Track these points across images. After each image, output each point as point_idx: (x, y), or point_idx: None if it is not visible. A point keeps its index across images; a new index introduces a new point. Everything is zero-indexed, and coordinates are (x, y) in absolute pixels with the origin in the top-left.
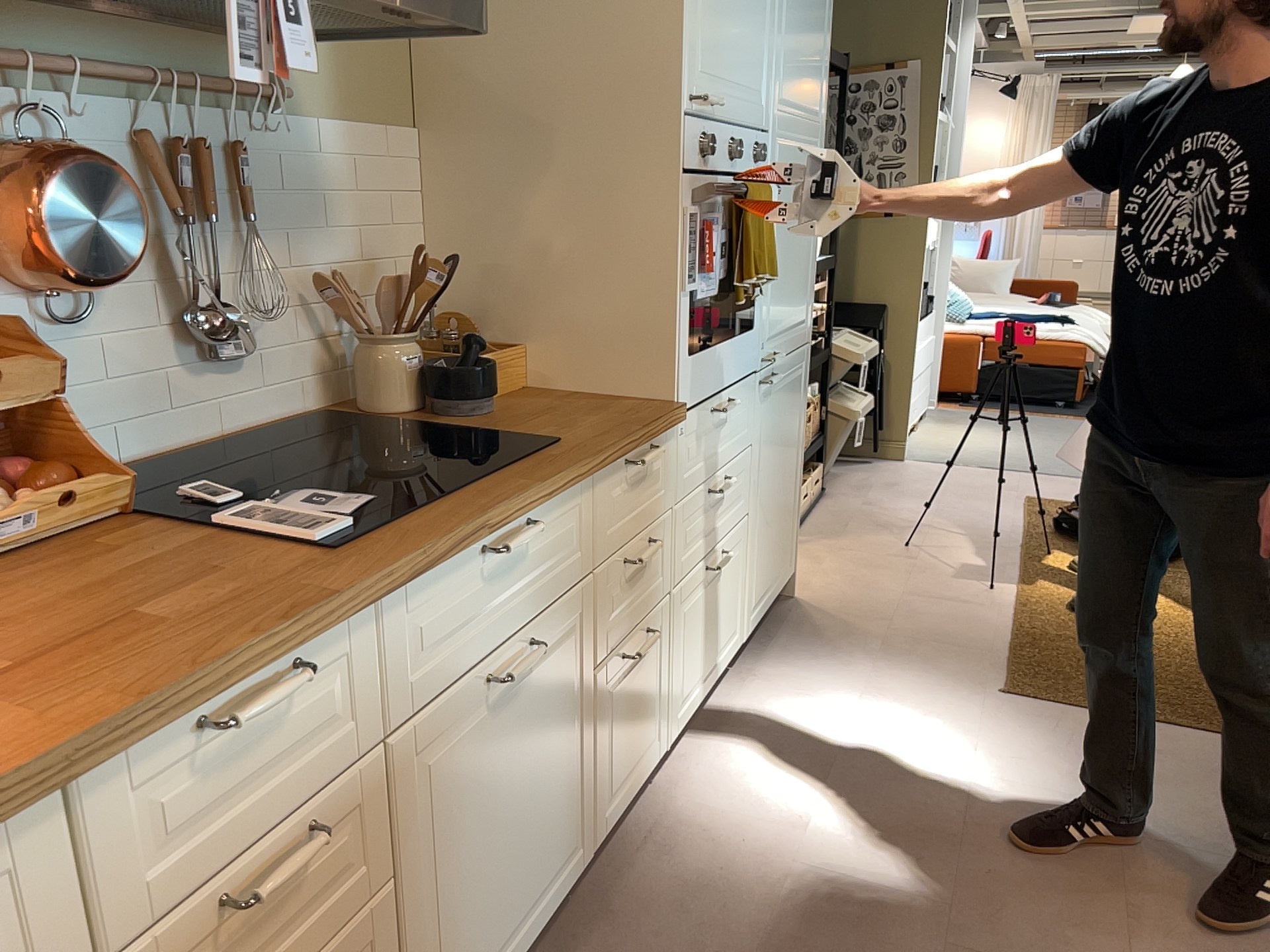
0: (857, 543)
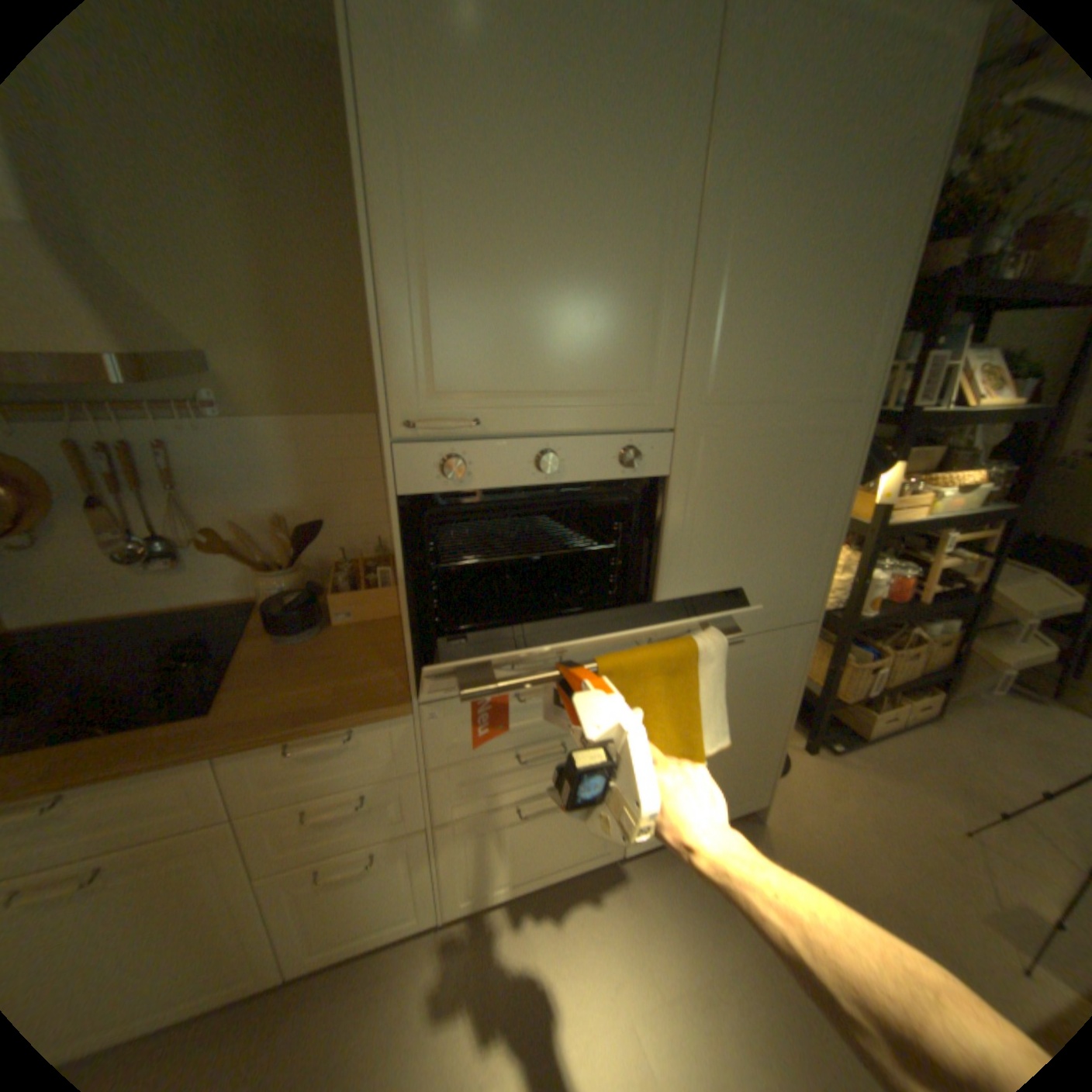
0: (906, 802)
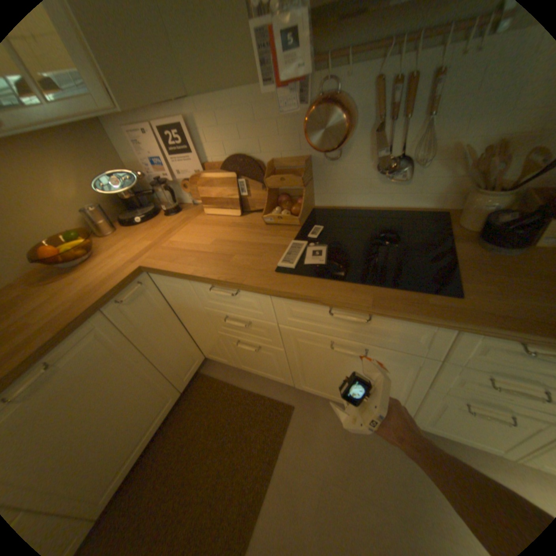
0: None
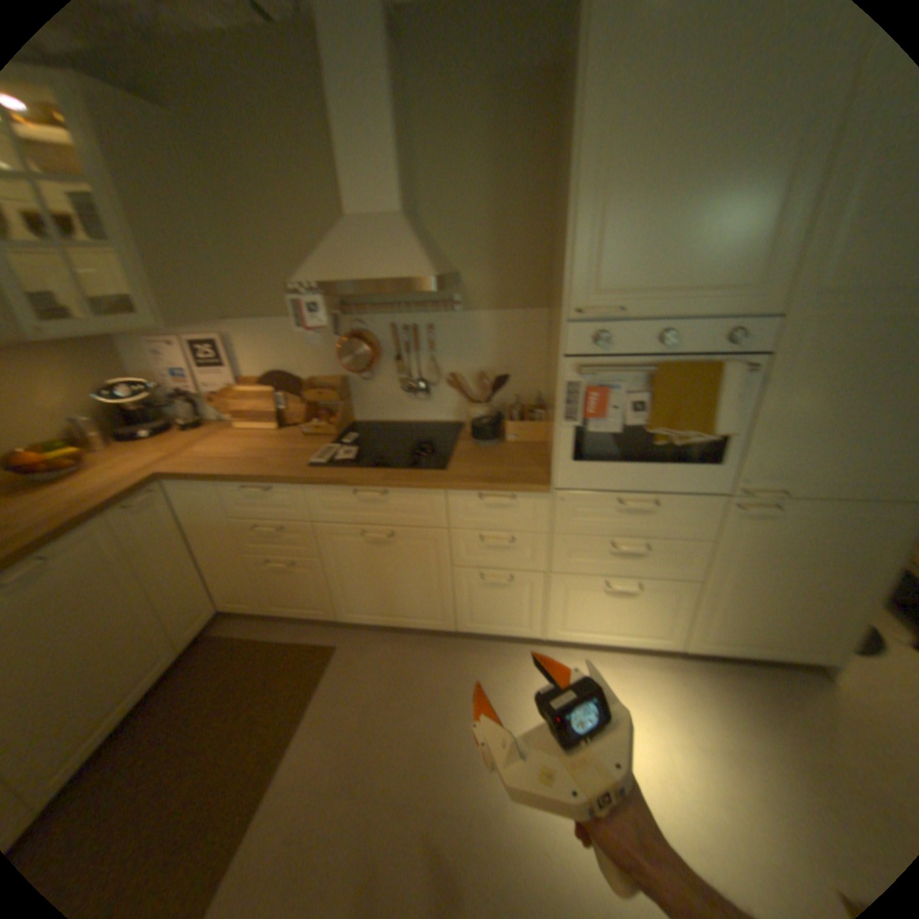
0: None
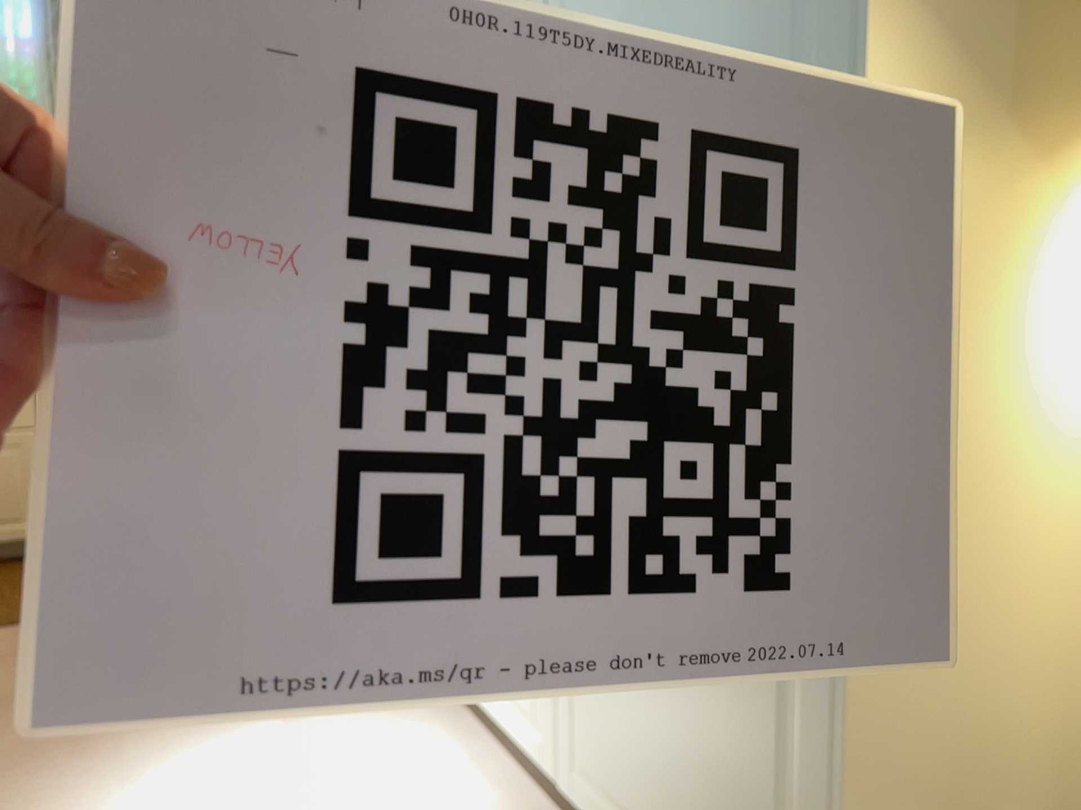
0: None
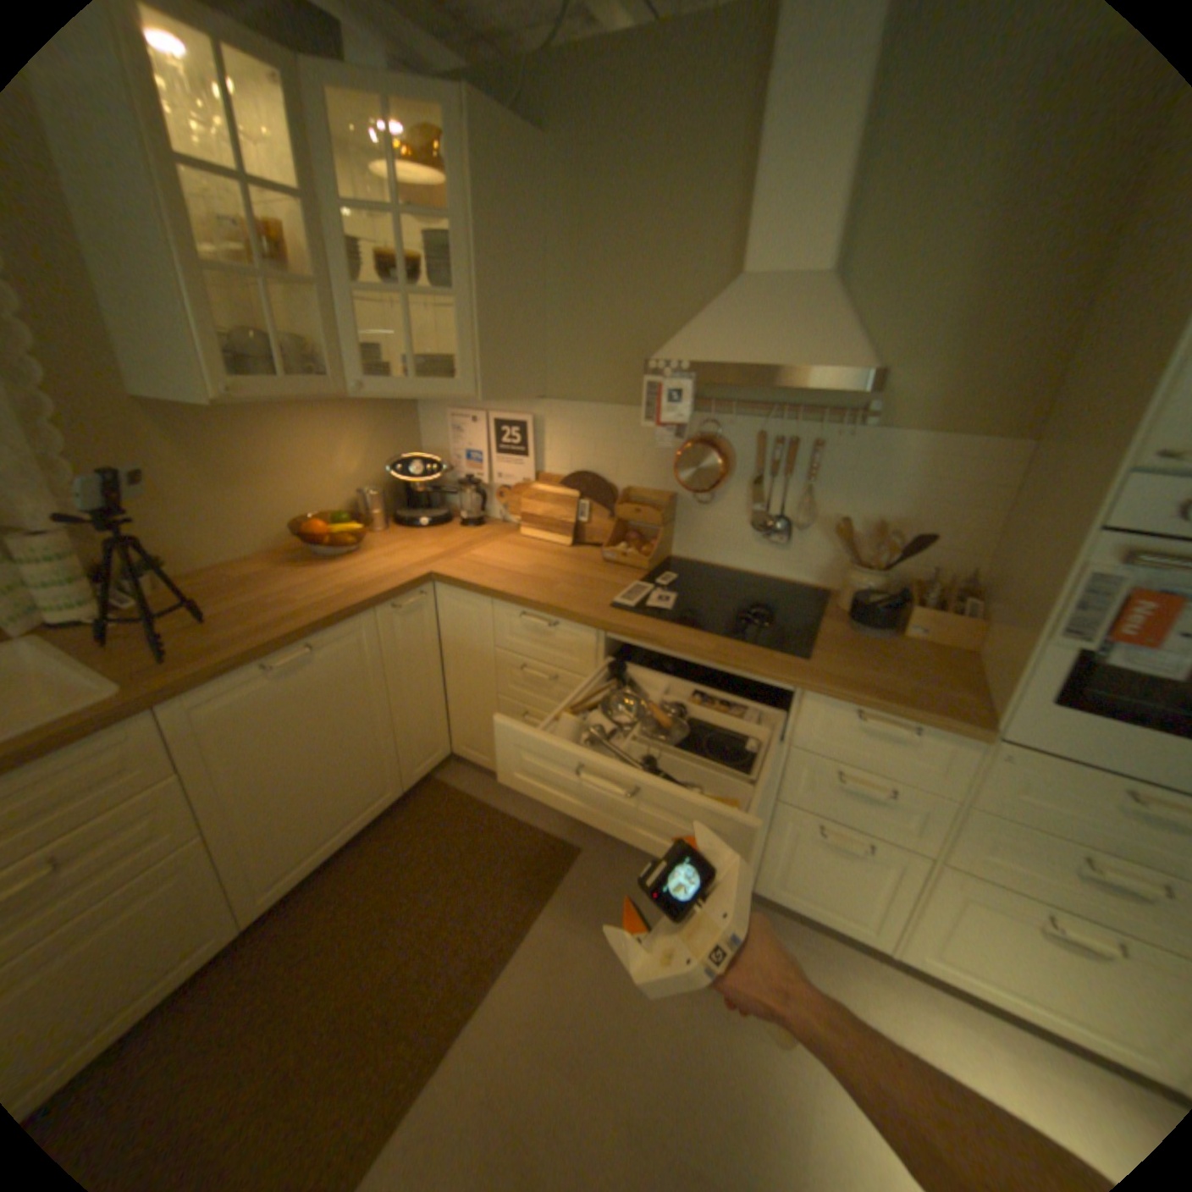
0: None
